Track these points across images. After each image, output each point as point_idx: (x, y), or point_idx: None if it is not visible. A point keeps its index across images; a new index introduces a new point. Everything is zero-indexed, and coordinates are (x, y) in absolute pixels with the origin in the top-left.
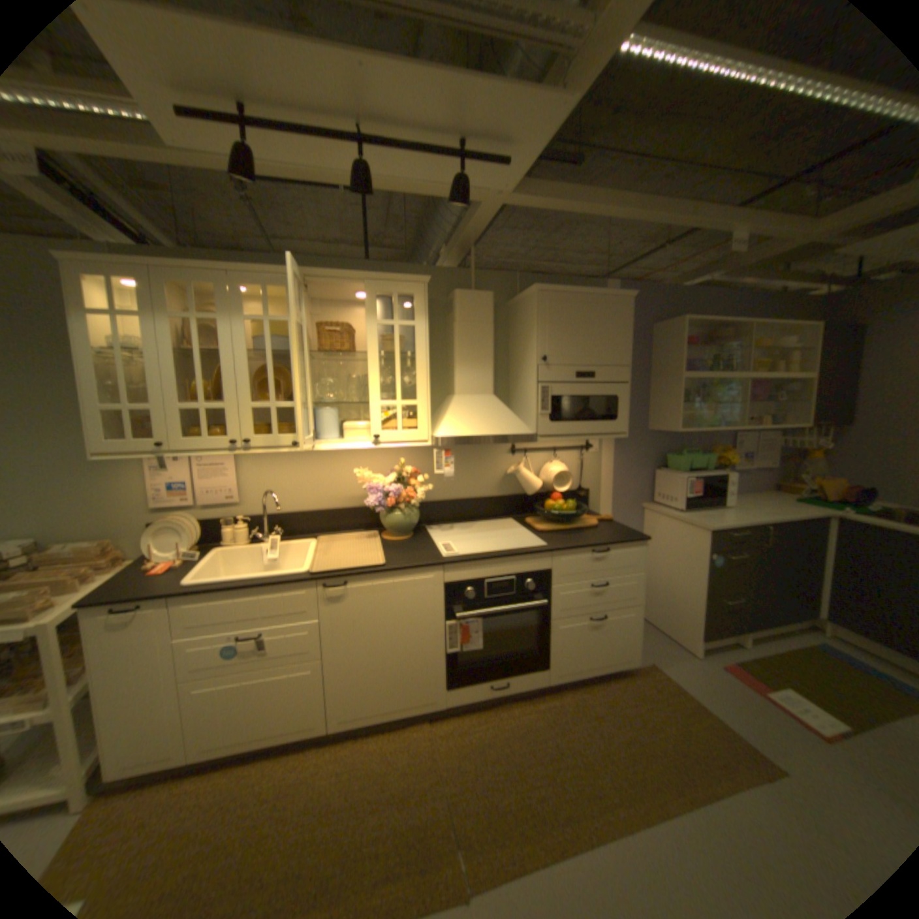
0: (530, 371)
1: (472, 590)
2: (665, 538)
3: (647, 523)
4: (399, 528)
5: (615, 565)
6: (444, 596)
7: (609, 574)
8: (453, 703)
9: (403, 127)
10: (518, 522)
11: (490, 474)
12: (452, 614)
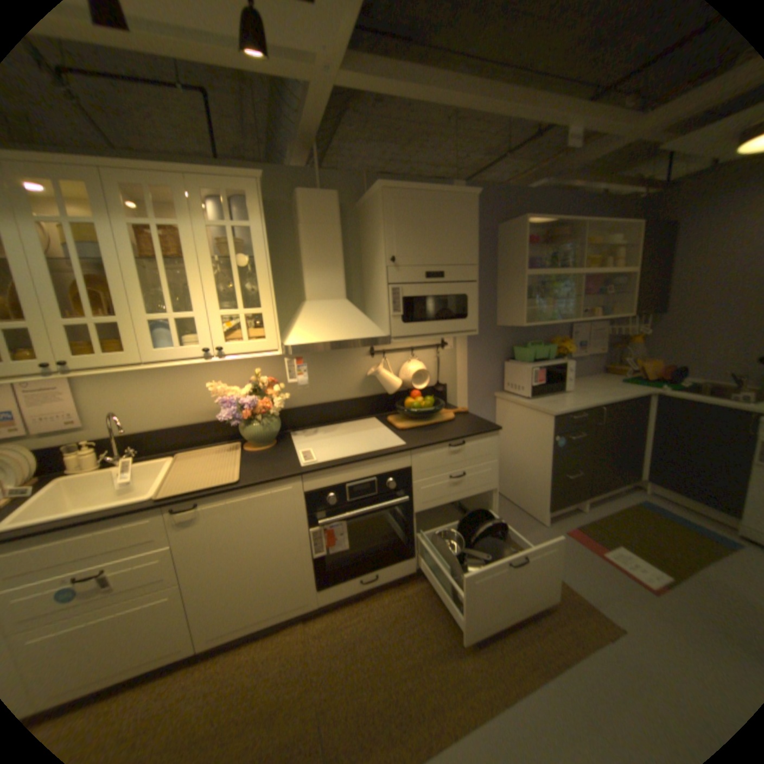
0: (381, 273)
1: (333, 495)
2: (514, 423)
3: (499, 410)
4: (259, 438)
5: (470, 455)
6: (305, 505)
7: (465, 464)
8: (324, 602)
9: None
10: (381, 421)
11: (351, 377)
12: (314, 521)
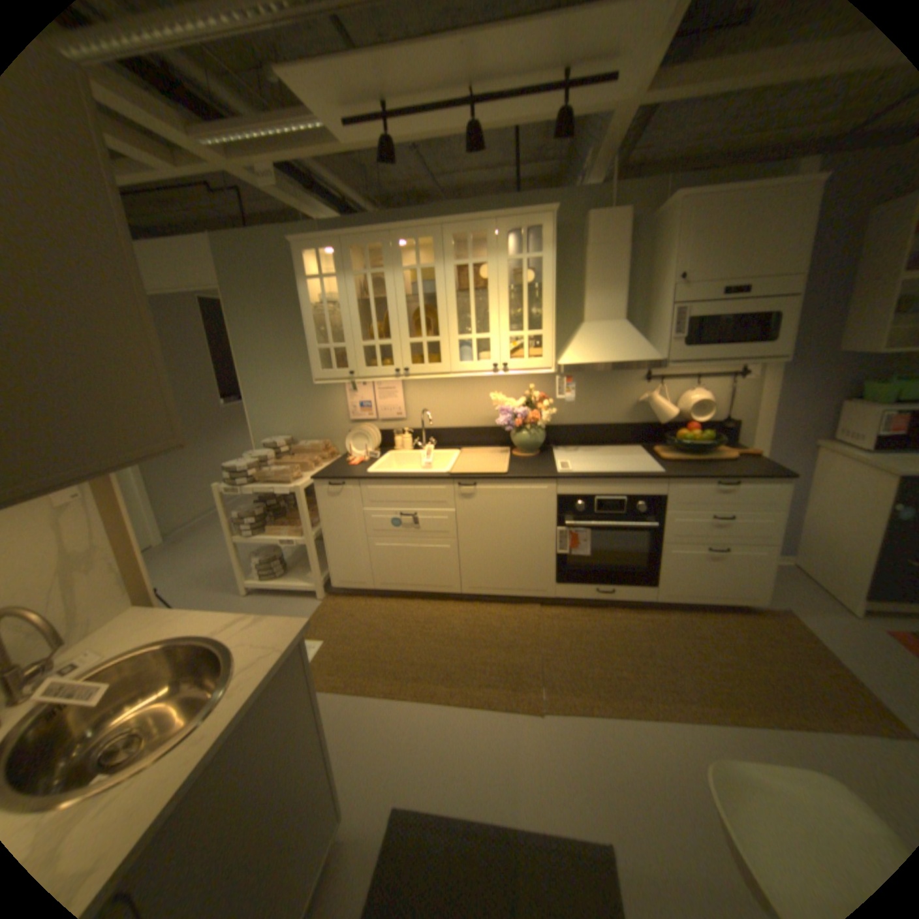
0: (668, 291)
1: (582, 504)
2: (839, 481)
3: (821, 463)
4: (525, 446)
5: (746, 499)
6: (556, 506)
7: (737, 508)
8: (561, 594)
9: (507, 78)
10: (647, 450)
11: (621, 401)
12: (562, 522)
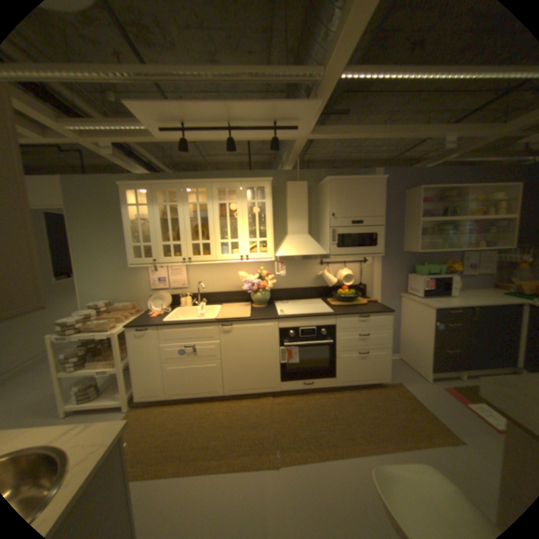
0: (327, 221)
1: (293, 332)
2: (412, 313)
3: (403, 304)
4: (260, 301)
5: (373, 324)
6: (279, 335)
7: (369, 329)
8: (284, 388)
9: (248, 122)
10: (324, 301)
11: (309, 275)
12: (283, 344)
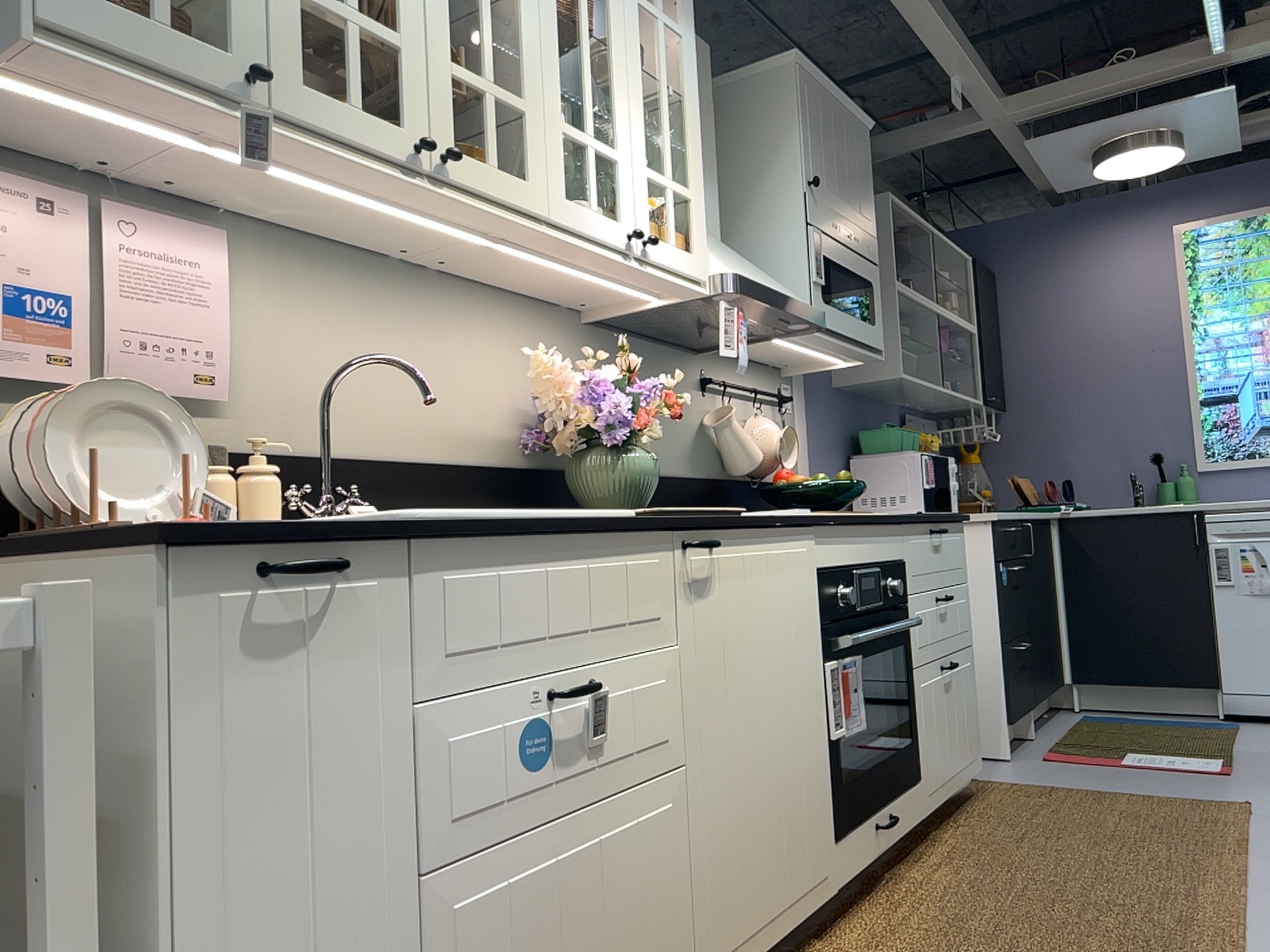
0: (780, 207)
1: (844, 589)
2: None
3: None
4: (632, 494)
5: (949, 560)
6: (817, 602)
7: (946, 577)
8: (844, 872)
9: None
10: None
11: (681, 427)
12: (830, 644)
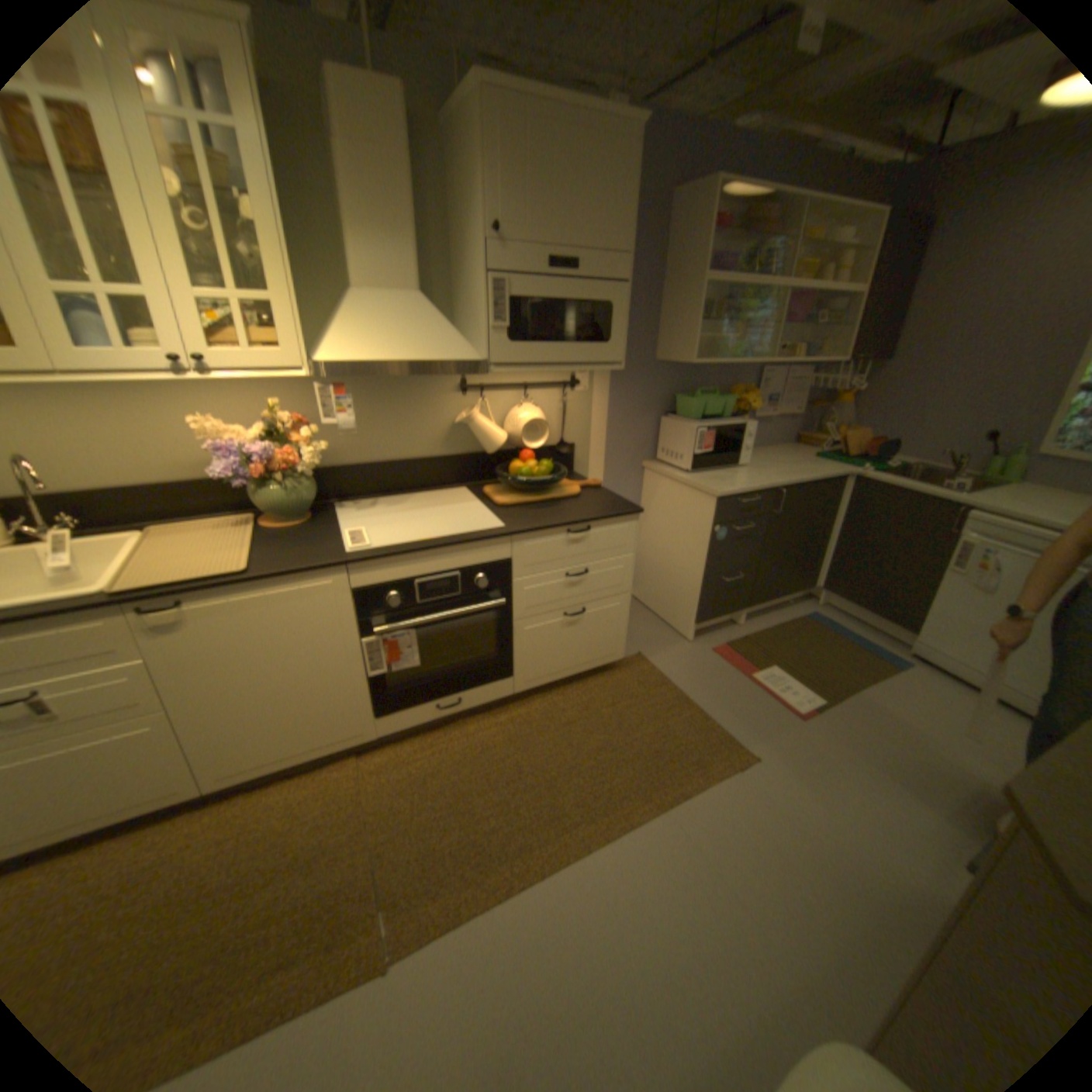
0: (476, 251)
1: (397, 594)
2: (664, 505)
3: (646, 486)
4: (283, 510)
5: (596, 546)
6: (355, 606)
7: (588, 558)
8: (386, 731)
9: None
10: (474, 493)
11: (430, 424)
12: (369, 629)
